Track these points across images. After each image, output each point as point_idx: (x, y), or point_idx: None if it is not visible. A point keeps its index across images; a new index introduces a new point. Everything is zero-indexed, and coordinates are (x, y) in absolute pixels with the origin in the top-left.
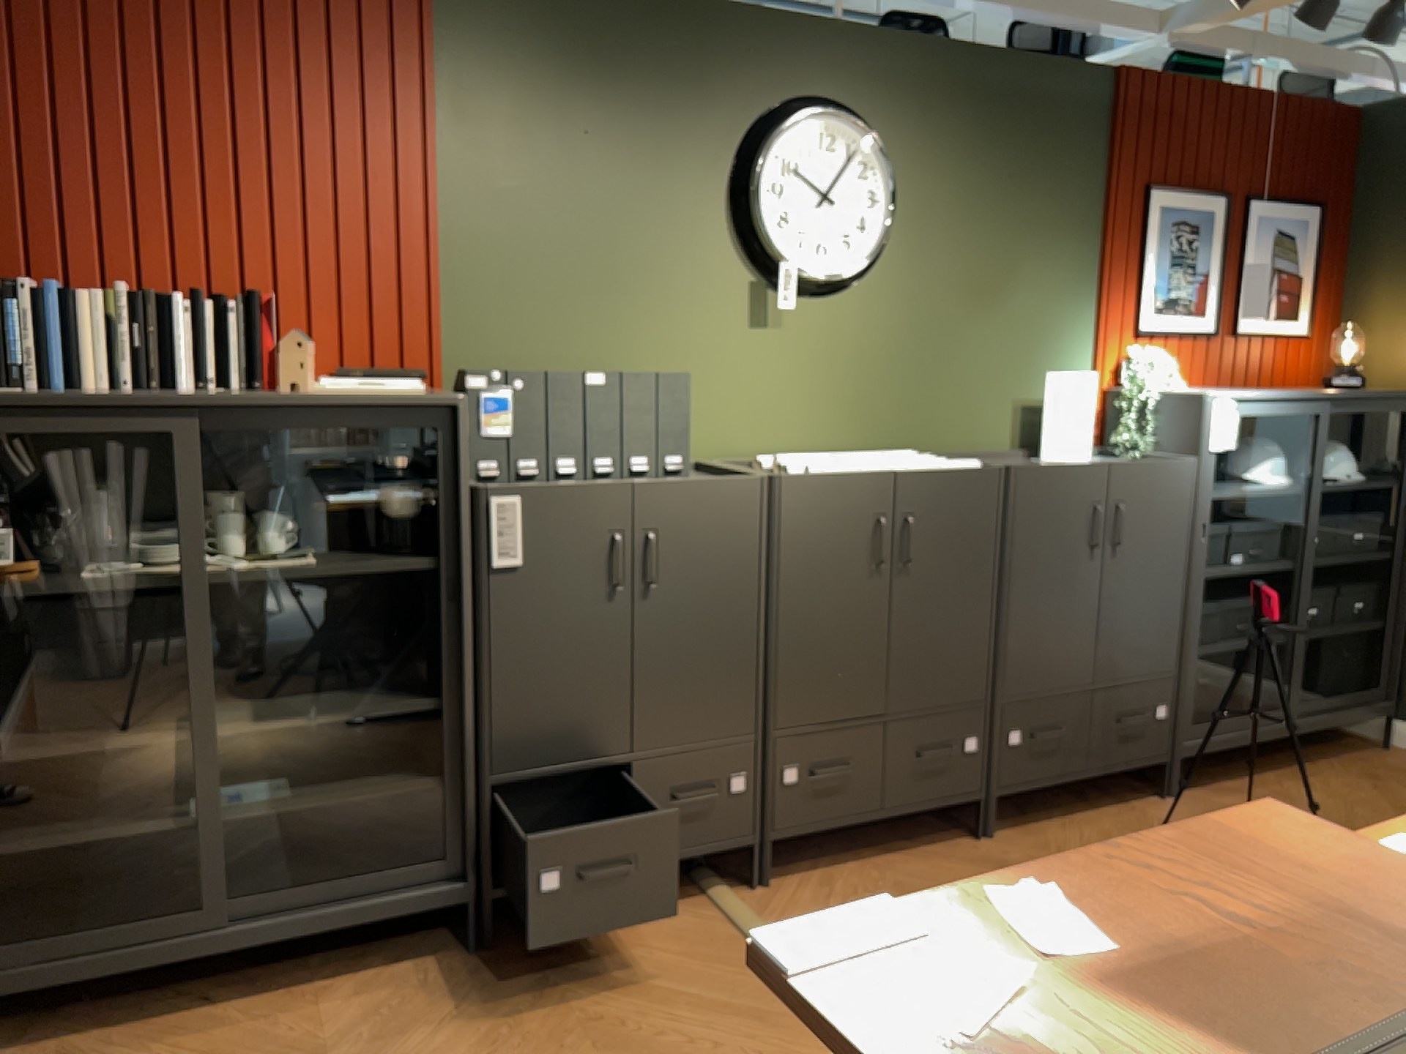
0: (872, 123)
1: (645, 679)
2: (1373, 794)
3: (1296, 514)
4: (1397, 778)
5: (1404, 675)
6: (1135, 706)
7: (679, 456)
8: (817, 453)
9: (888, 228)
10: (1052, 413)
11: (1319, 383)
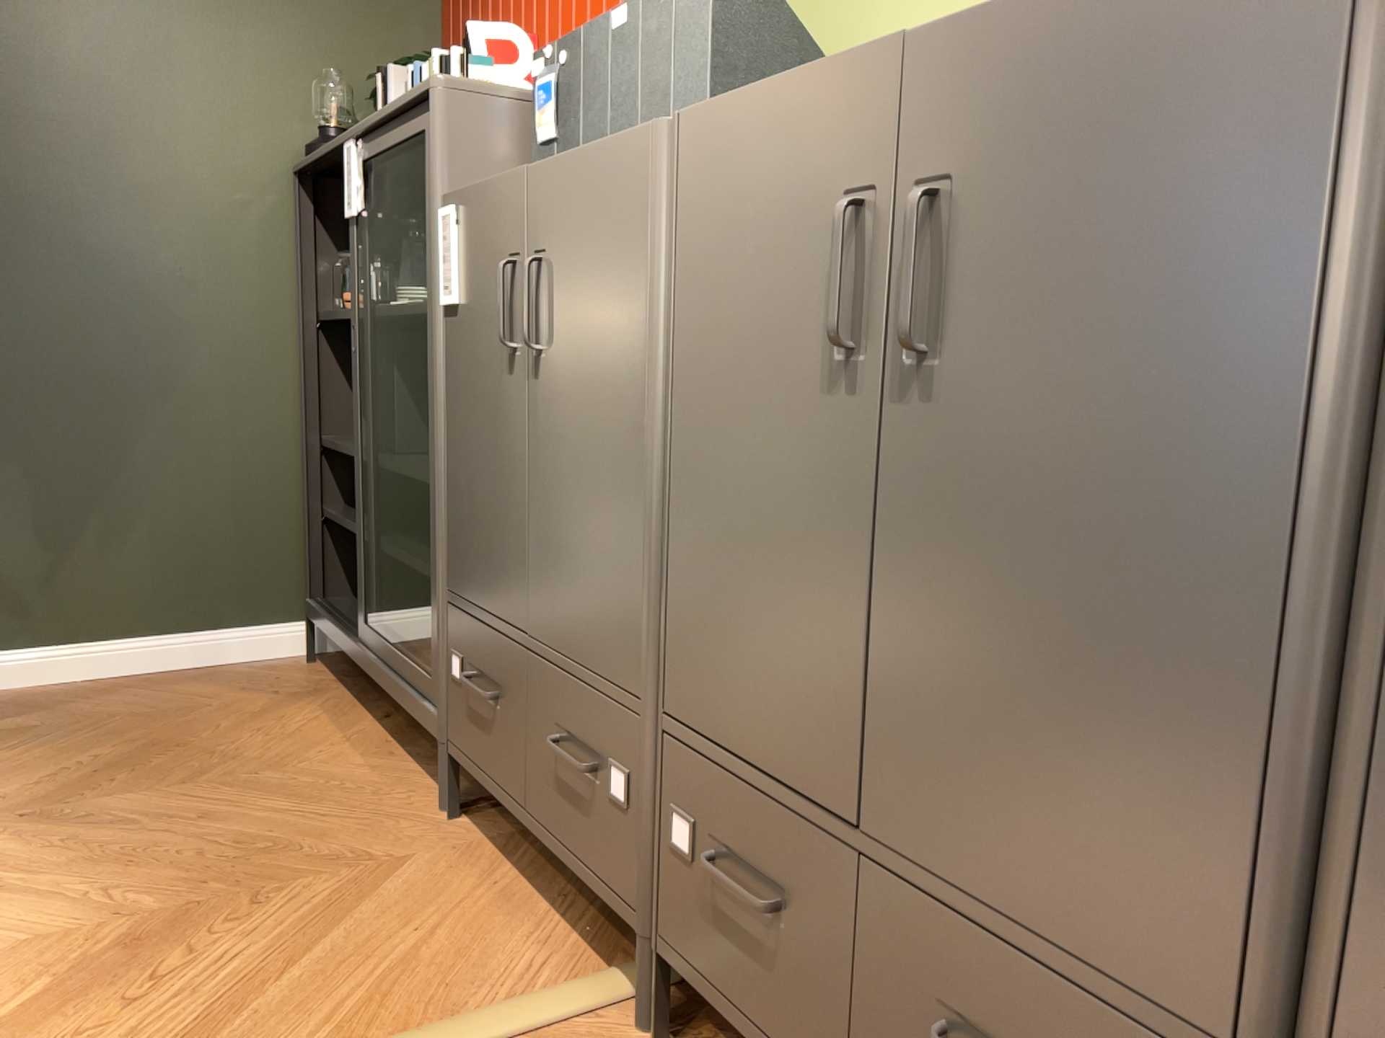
0: None
1: (535, 512)
2: None
3: None
4: None
5: None
6: None
7: None
8: None
9: None
10: None
11: None
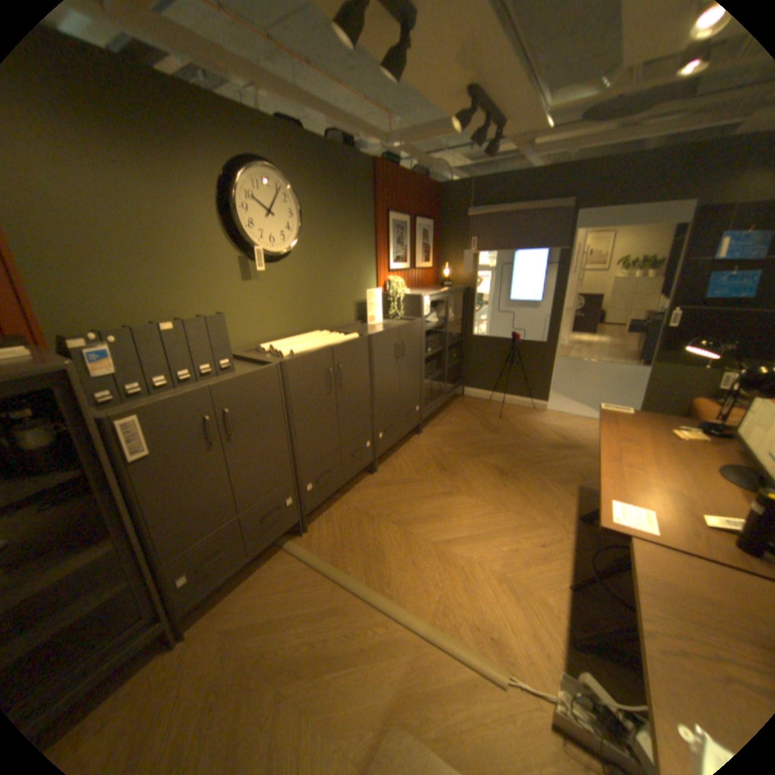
0: (283, 173)
1: (239, 478)
2: (467, 415)
3: (438, 331)
4: (470, 407)
5: (465, 375)
6: (410, 410)
7: (226, 358)
8: (284, 338)
9: (297, 228)
10: (369, 307)
11: (434, 284)
